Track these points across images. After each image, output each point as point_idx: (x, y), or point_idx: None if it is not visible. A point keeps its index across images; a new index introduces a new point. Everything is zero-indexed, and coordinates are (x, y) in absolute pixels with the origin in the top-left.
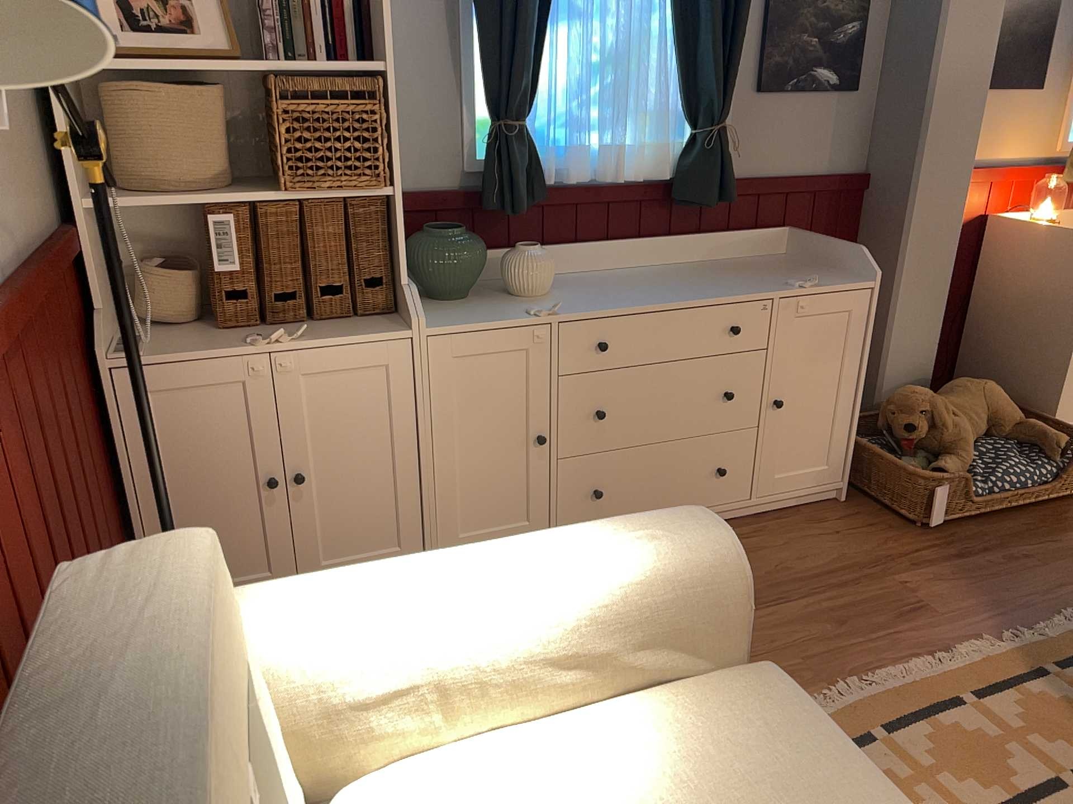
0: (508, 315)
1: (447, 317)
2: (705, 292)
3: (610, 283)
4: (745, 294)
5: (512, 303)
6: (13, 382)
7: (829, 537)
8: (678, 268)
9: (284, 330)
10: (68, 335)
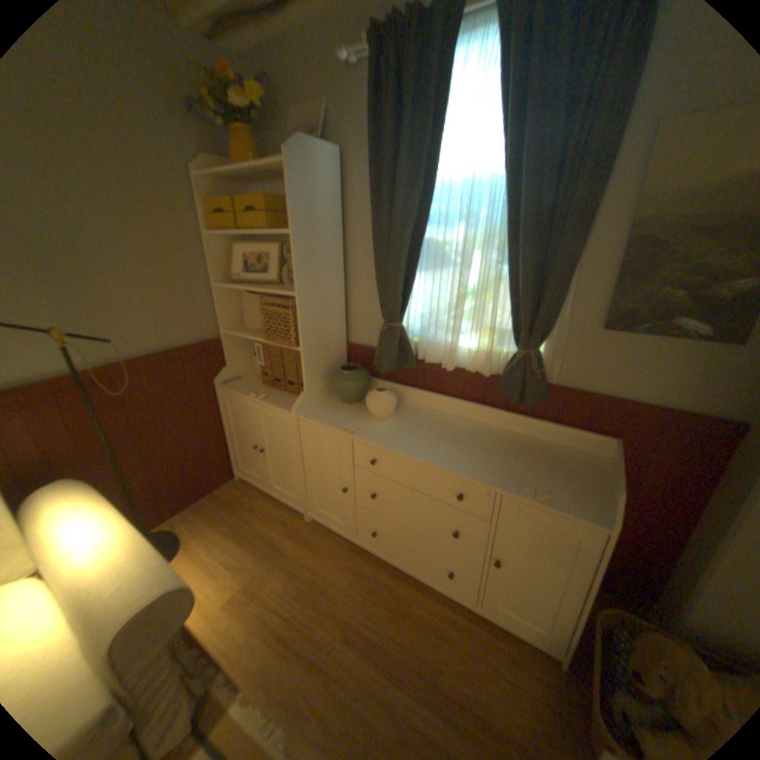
0: (337, 423)
1: (320, 411)
2: (456, 461)
3: (429, 426)
4: (477, 477)
5: (358, 417)
6: (101, 392)
7: (504, 682)
8: (497, 433)
9: (273, 392)
10: (192, 374)
